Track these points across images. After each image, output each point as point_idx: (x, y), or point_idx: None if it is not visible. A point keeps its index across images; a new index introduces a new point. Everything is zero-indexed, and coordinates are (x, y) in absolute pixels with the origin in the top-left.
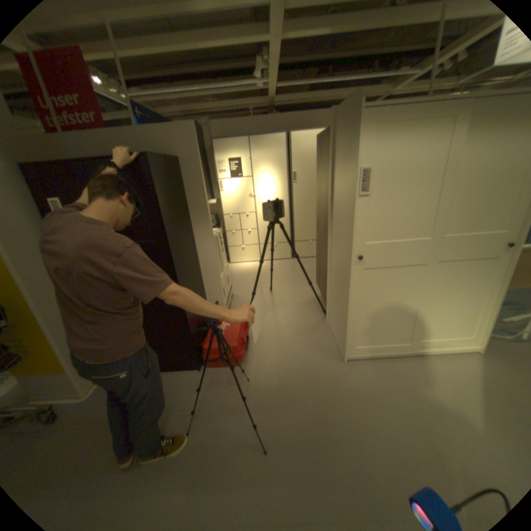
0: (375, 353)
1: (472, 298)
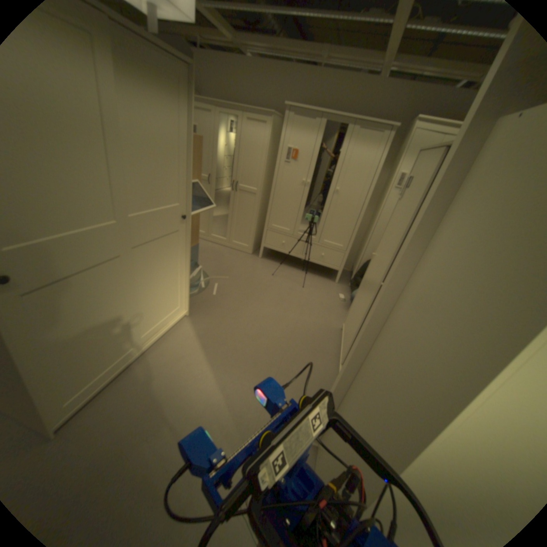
0: (96, 387)
1: (170, 273)
